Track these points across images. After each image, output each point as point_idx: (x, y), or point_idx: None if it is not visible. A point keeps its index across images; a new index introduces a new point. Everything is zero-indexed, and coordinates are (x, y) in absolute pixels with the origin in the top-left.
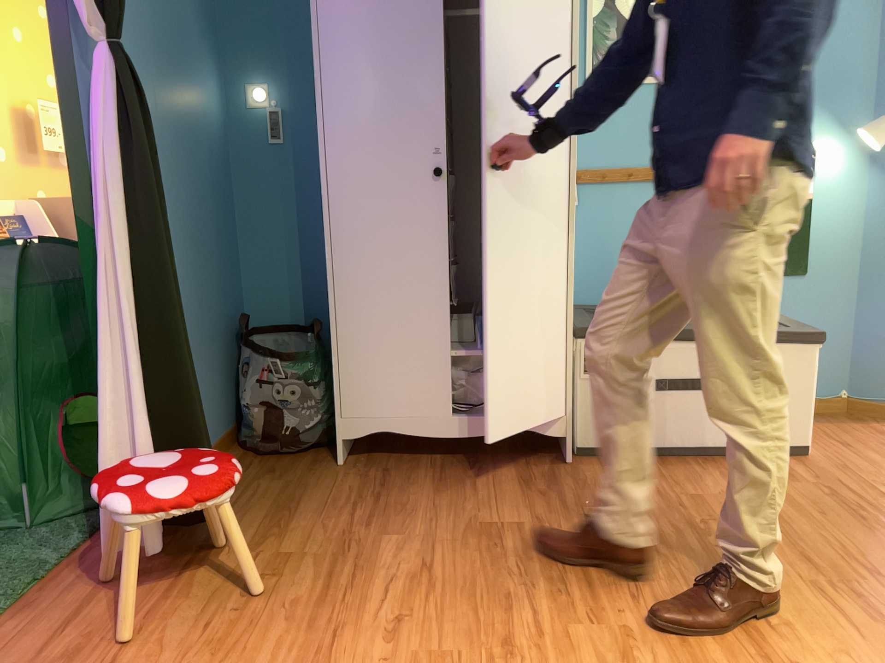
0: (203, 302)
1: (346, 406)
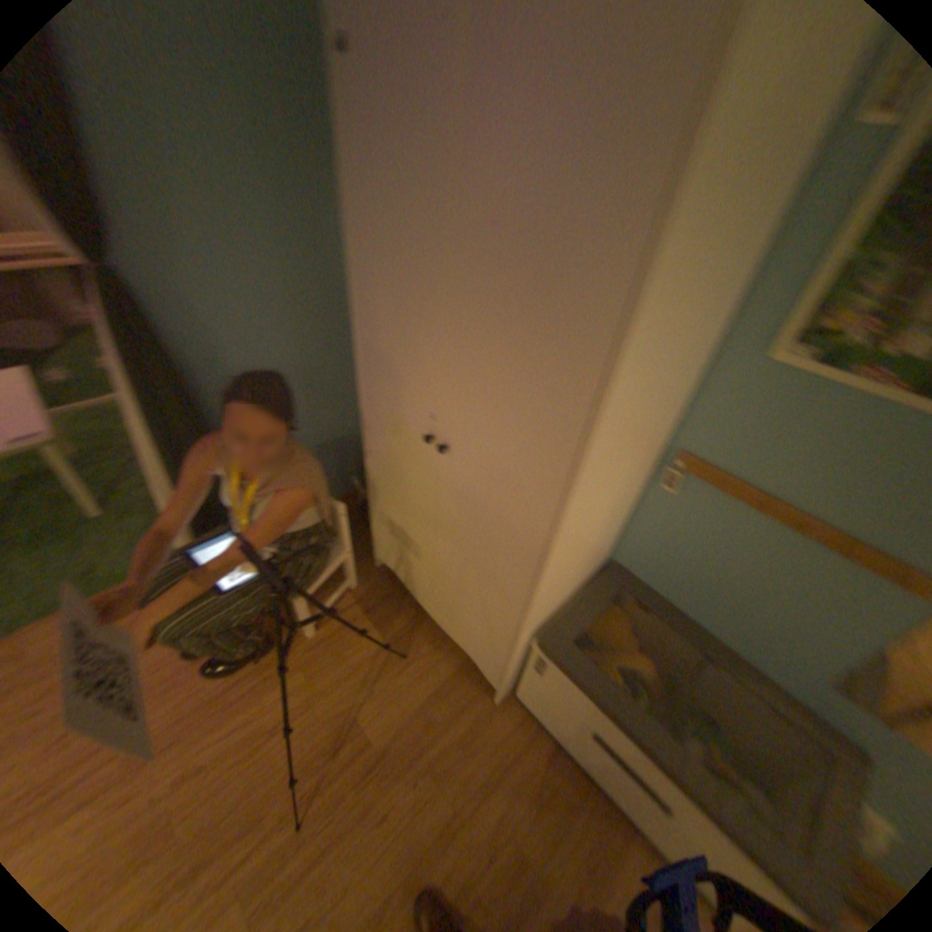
0: (331, 416)
1: (378, 544)
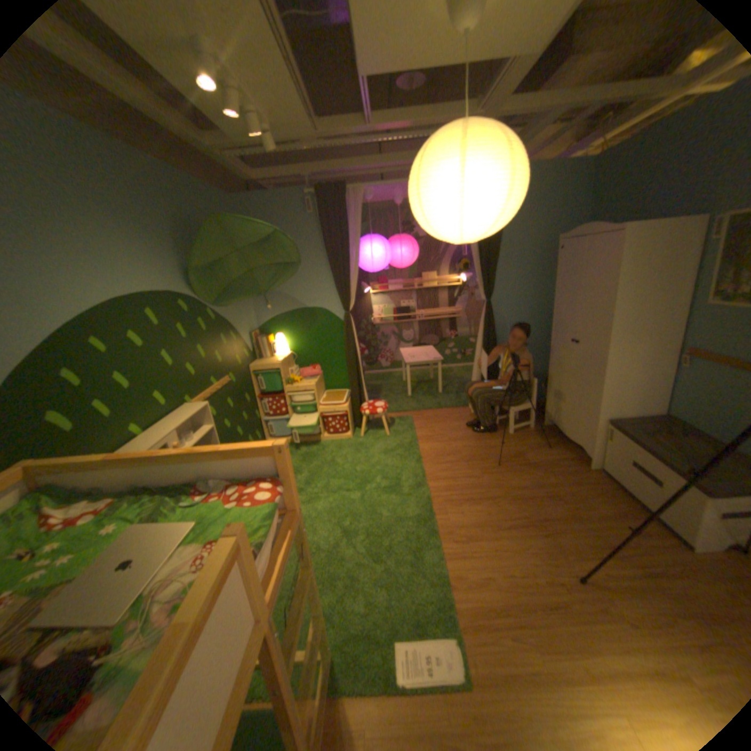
0: (537, 361)
1: (547, 409)
